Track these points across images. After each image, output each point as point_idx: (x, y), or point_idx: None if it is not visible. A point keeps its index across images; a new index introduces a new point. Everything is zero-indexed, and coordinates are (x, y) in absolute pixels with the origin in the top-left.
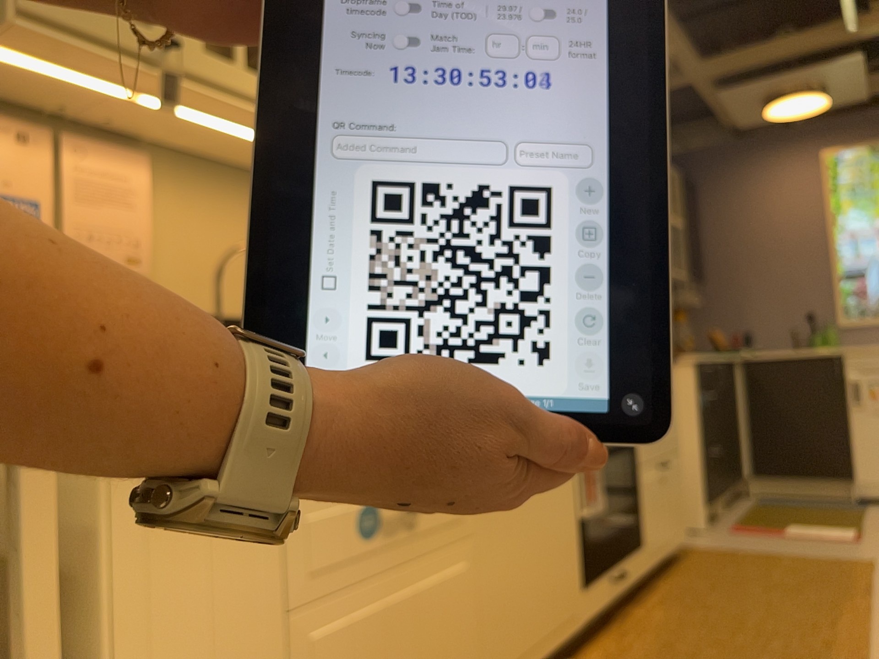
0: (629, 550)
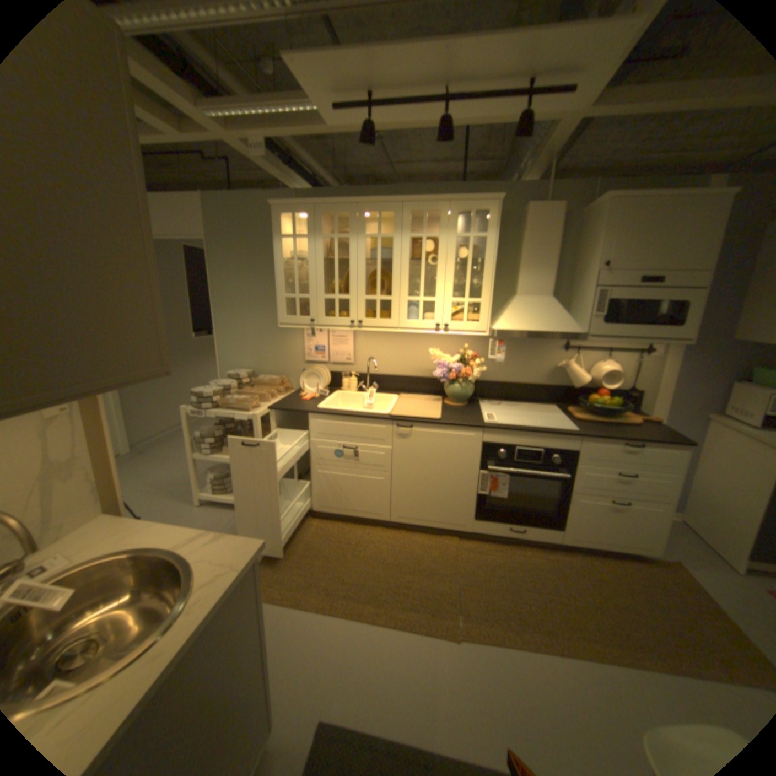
0: (538, 525)
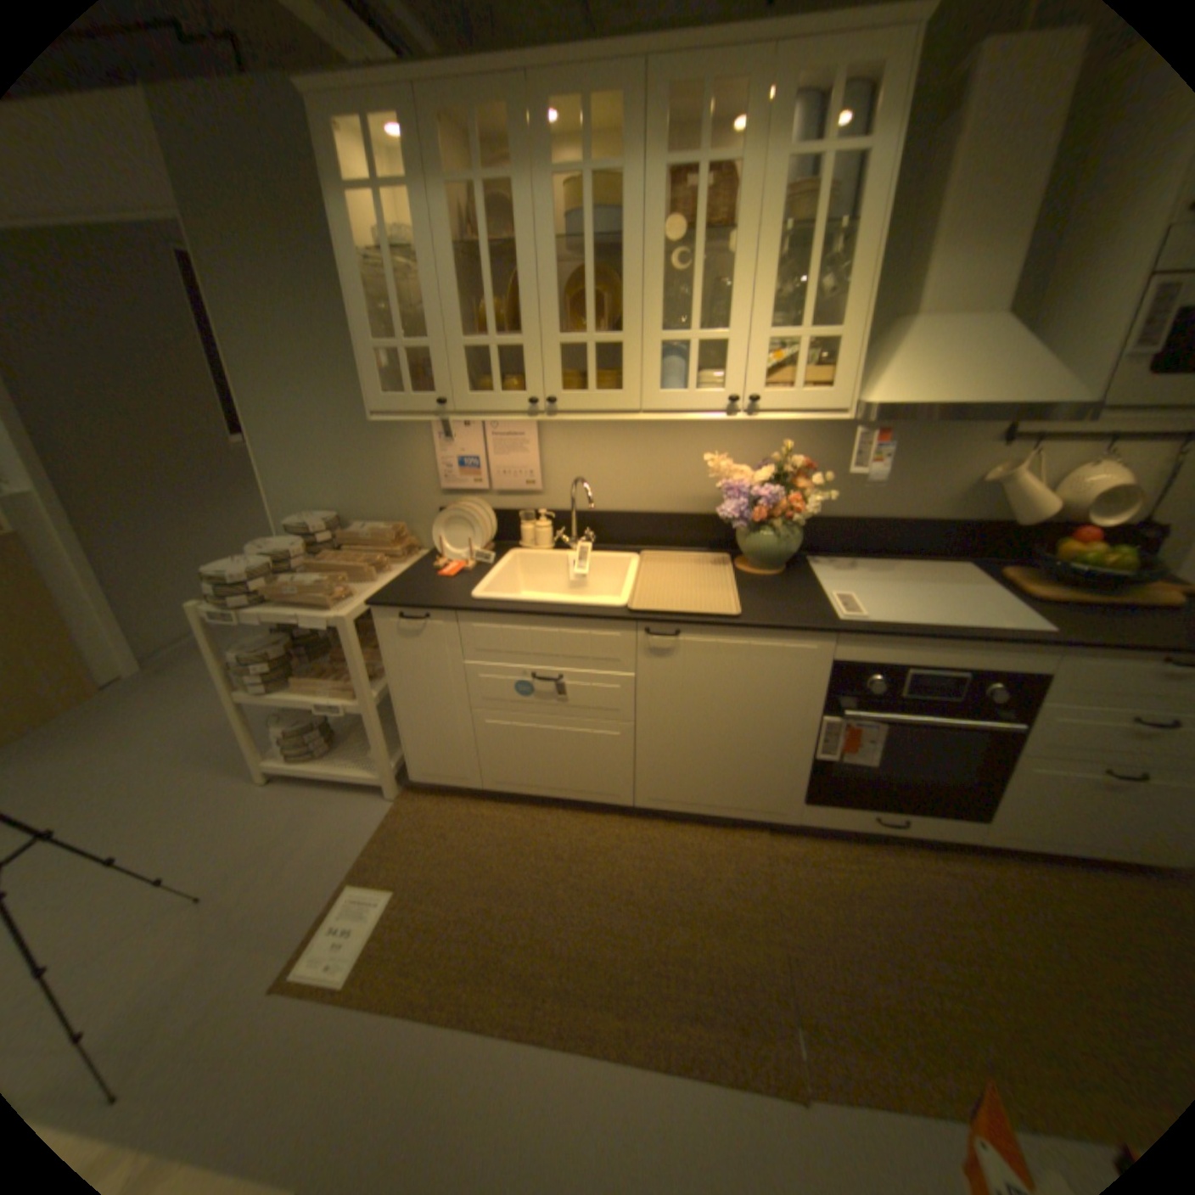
0: (938, 813)
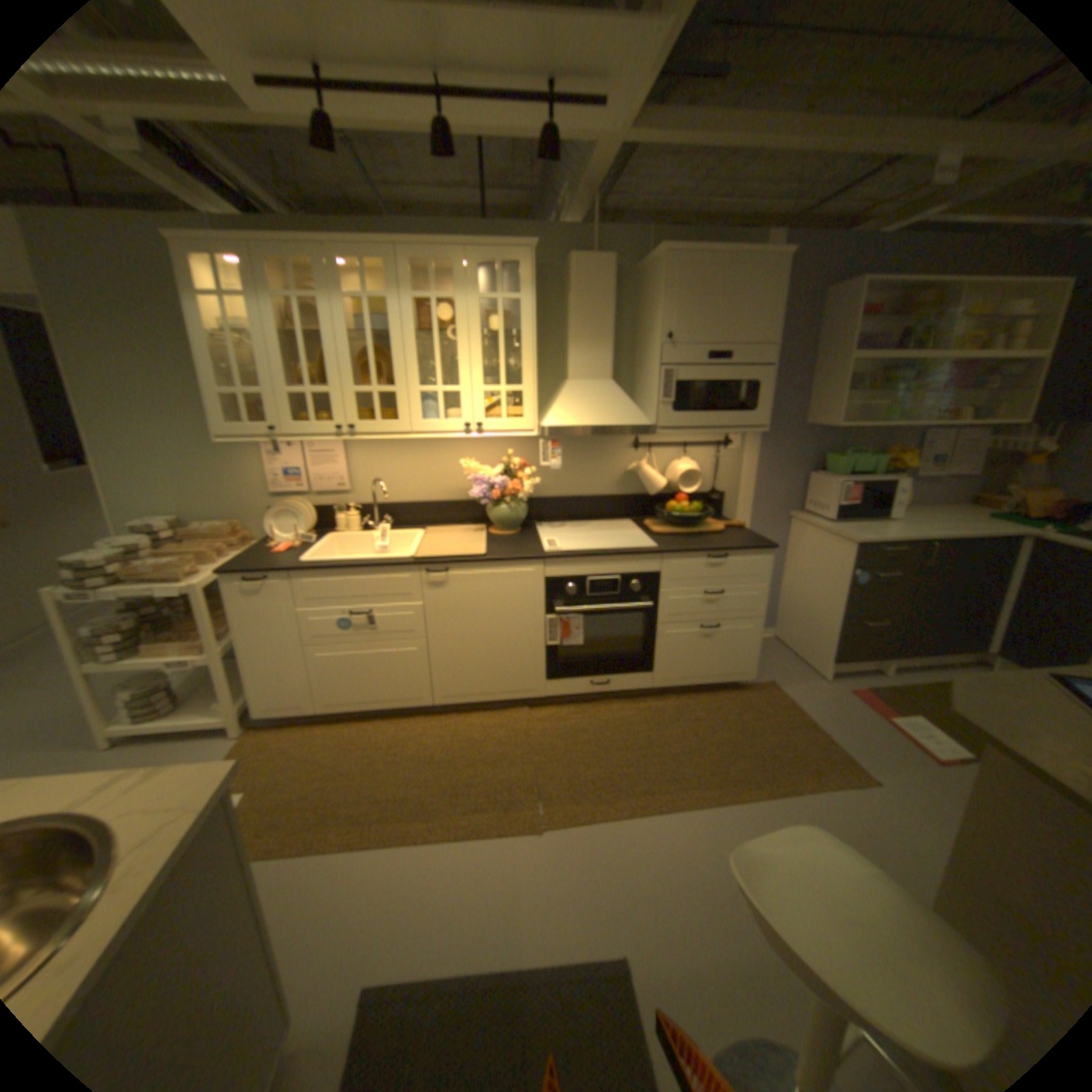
0: (624, 671)
